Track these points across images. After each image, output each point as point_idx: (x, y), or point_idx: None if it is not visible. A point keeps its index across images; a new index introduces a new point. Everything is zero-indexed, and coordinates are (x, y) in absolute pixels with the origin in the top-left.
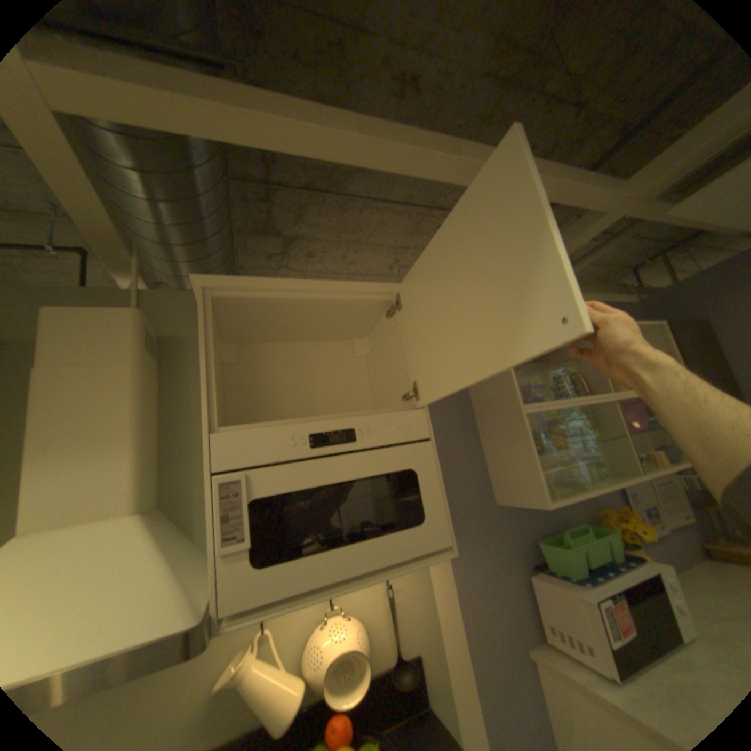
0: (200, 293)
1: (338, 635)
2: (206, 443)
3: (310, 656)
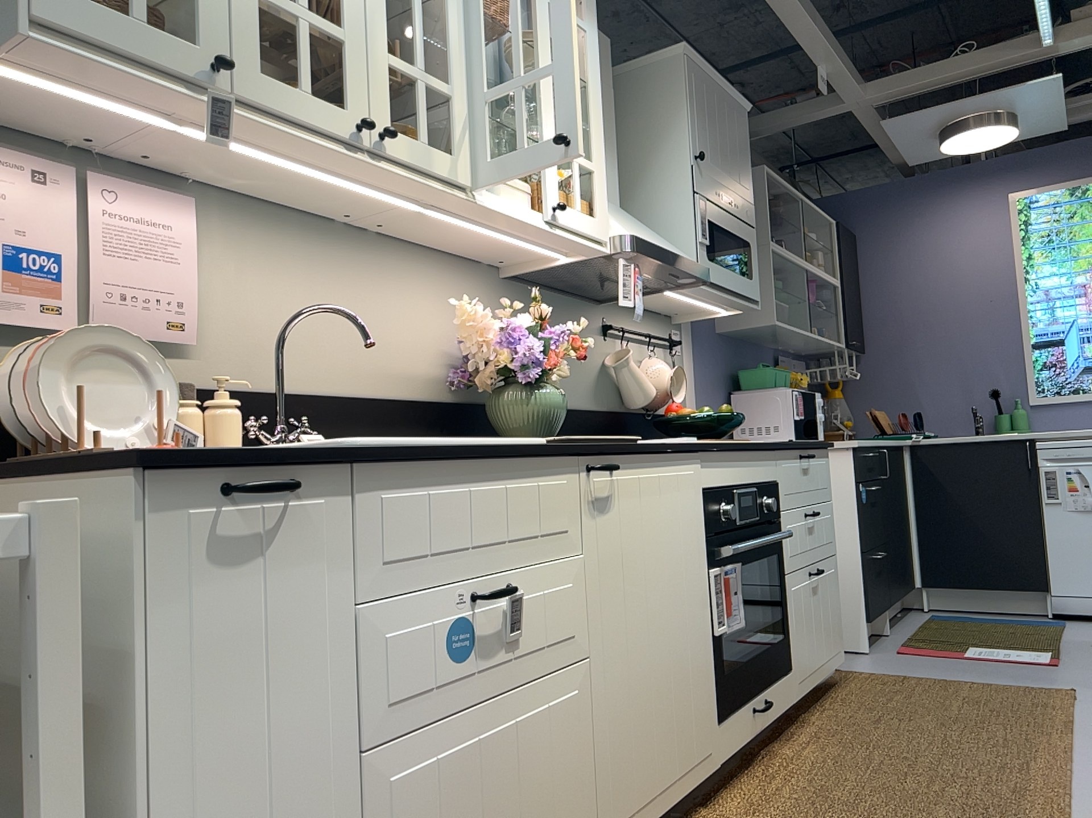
0: (684, 61)
1: (667, 363)
2: (692, 172)
3: (650, 372)
